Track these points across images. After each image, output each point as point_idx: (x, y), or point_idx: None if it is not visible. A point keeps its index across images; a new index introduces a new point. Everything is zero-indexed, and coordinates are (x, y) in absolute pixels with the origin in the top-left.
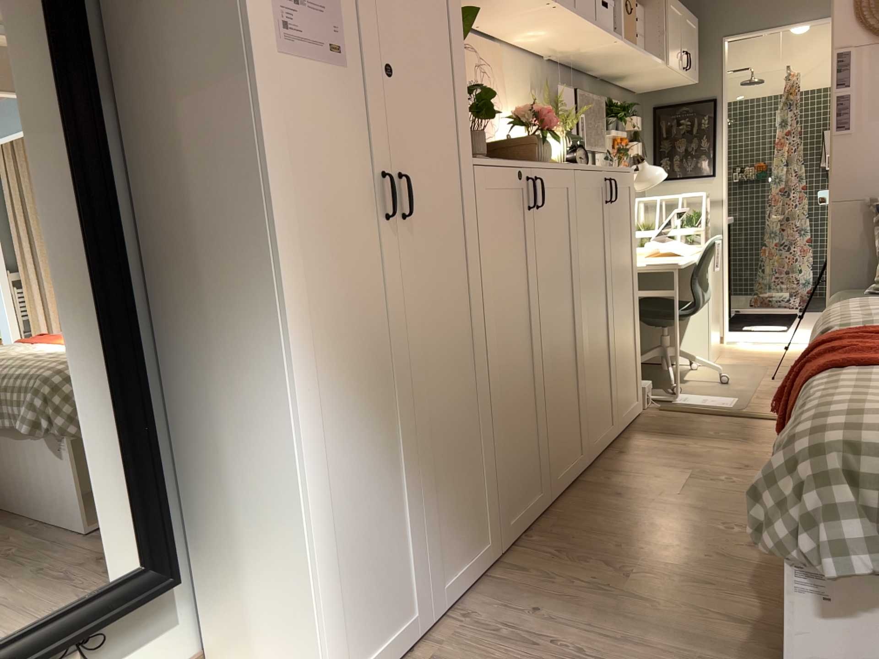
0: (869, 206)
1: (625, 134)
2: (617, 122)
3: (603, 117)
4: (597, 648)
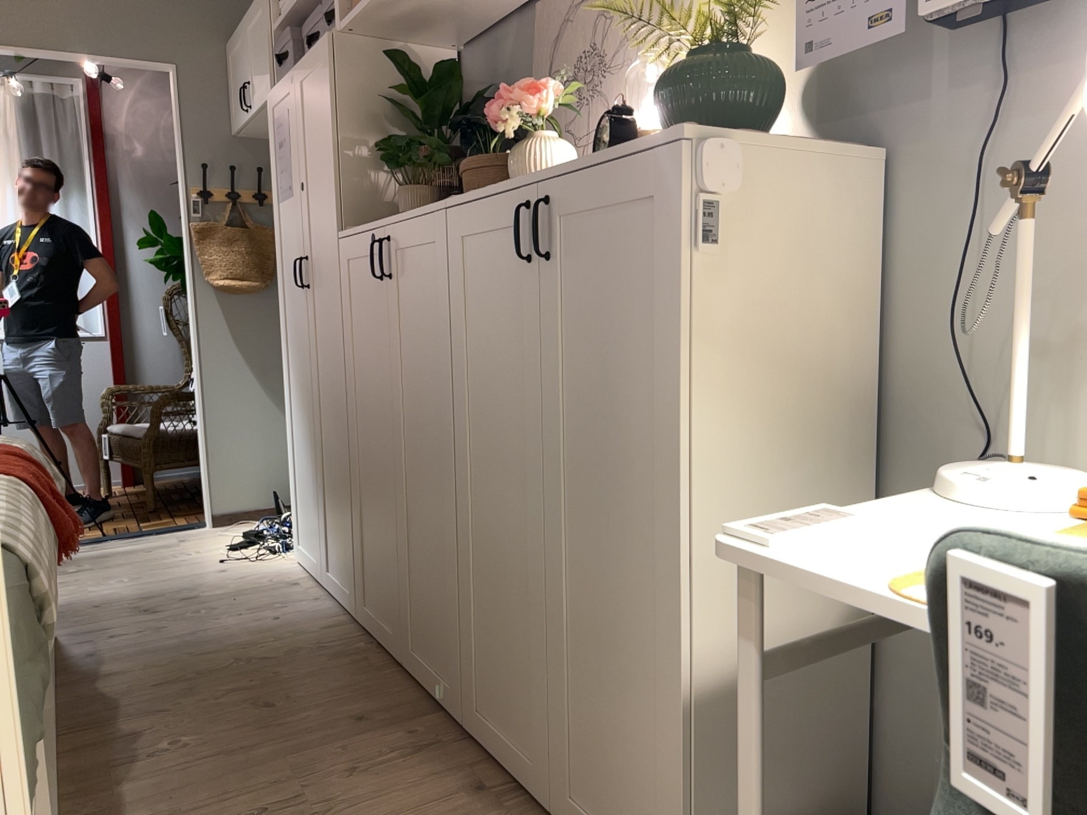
0: None
1: None
2: None
3: None
4: (207, 628)
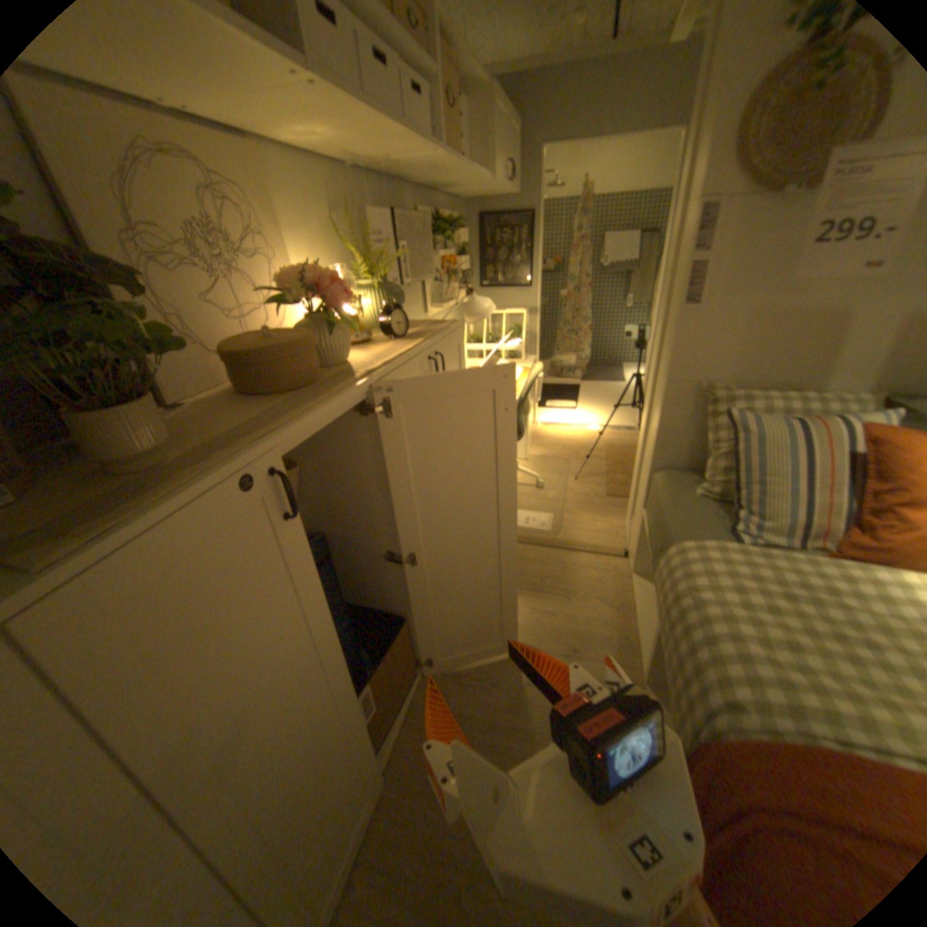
0: (710, 394)
1: (457, 247)
2: (449, 236)
3: (433, 236)
4: None
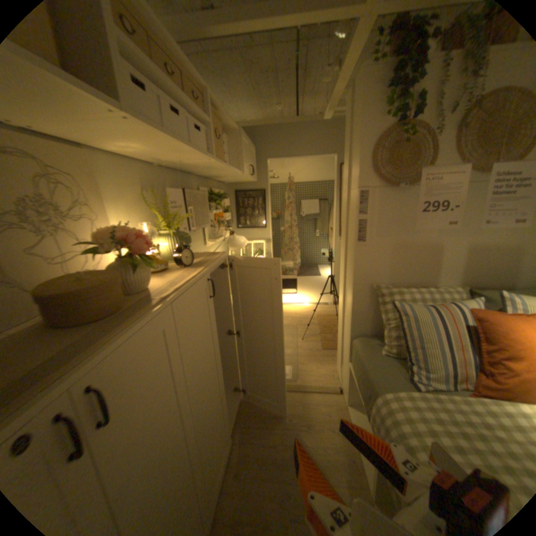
0: (378, 291)
1: (223, 207)
2: (218, 202)
3: (209, 202)
4: None
